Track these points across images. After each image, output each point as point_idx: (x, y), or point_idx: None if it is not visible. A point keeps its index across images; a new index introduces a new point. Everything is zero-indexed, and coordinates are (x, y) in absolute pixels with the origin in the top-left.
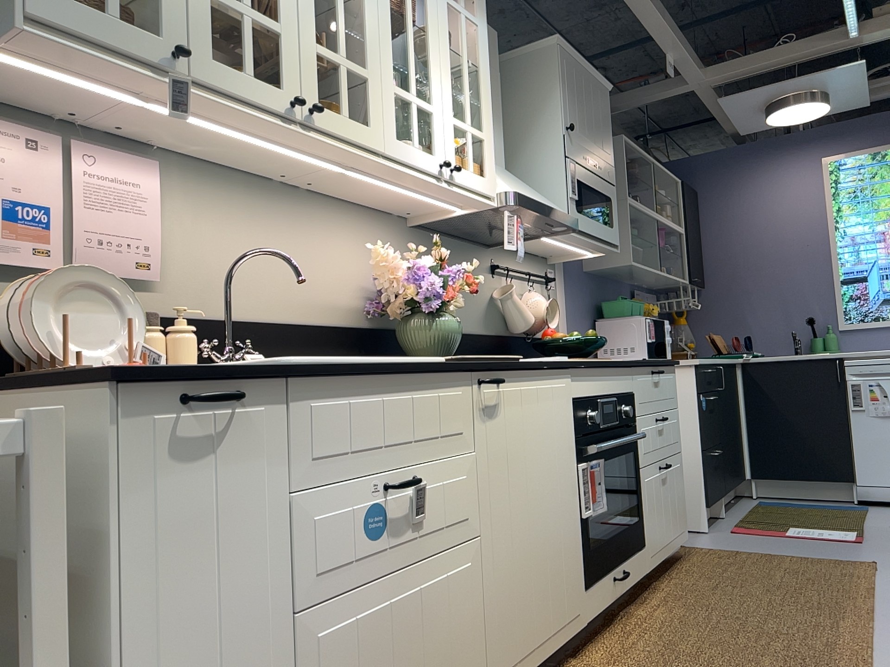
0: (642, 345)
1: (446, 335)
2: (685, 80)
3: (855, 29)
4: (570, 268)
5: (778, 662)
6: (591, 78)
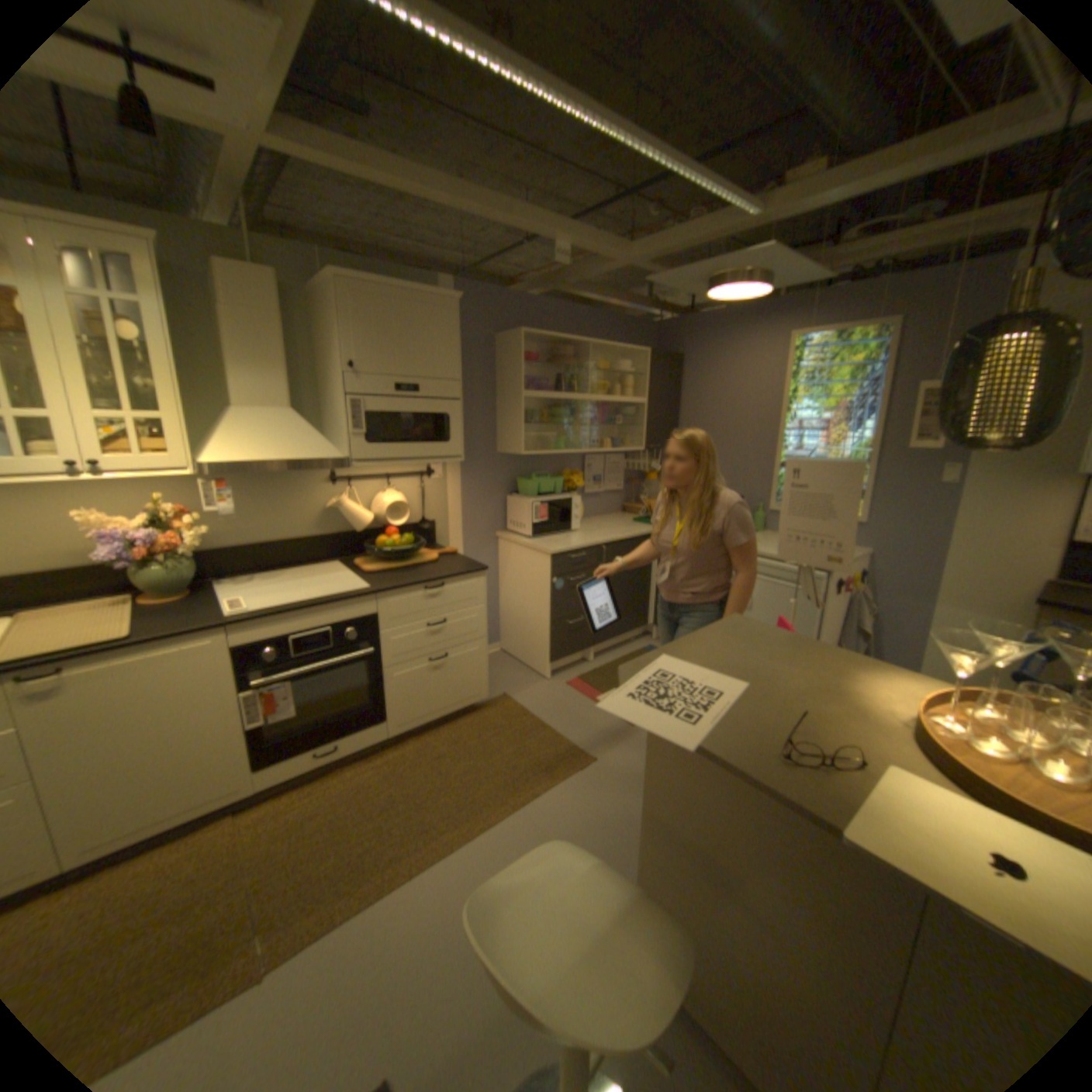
0: (531, 524)
1: (159, 580)
2: (606, 257)
3: (758, 202)
4: (469, 455)
5: (332, 869)
6: (409, 295)
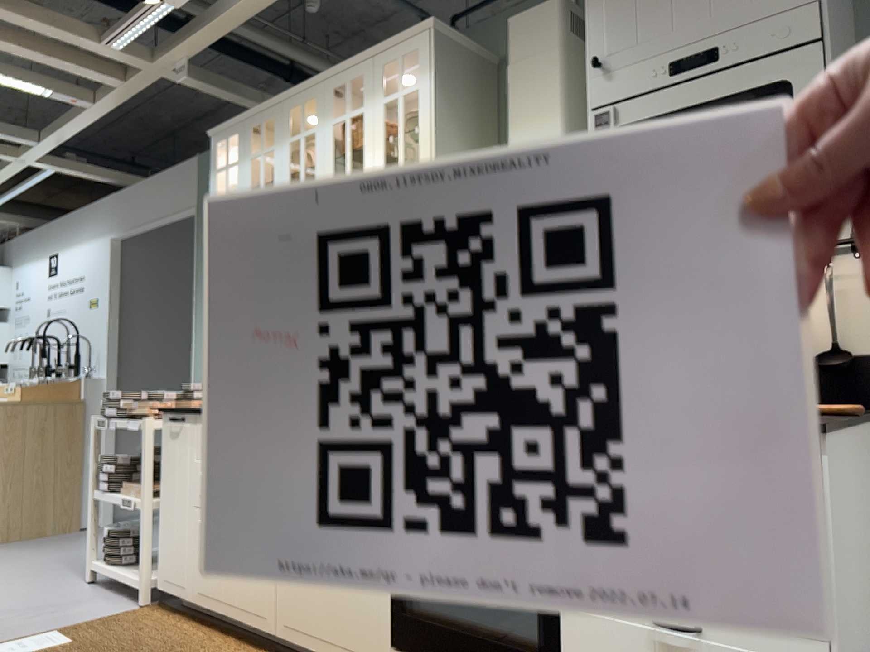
0: None
1: None
2: None
3: None
4: None
5: None
6: None
